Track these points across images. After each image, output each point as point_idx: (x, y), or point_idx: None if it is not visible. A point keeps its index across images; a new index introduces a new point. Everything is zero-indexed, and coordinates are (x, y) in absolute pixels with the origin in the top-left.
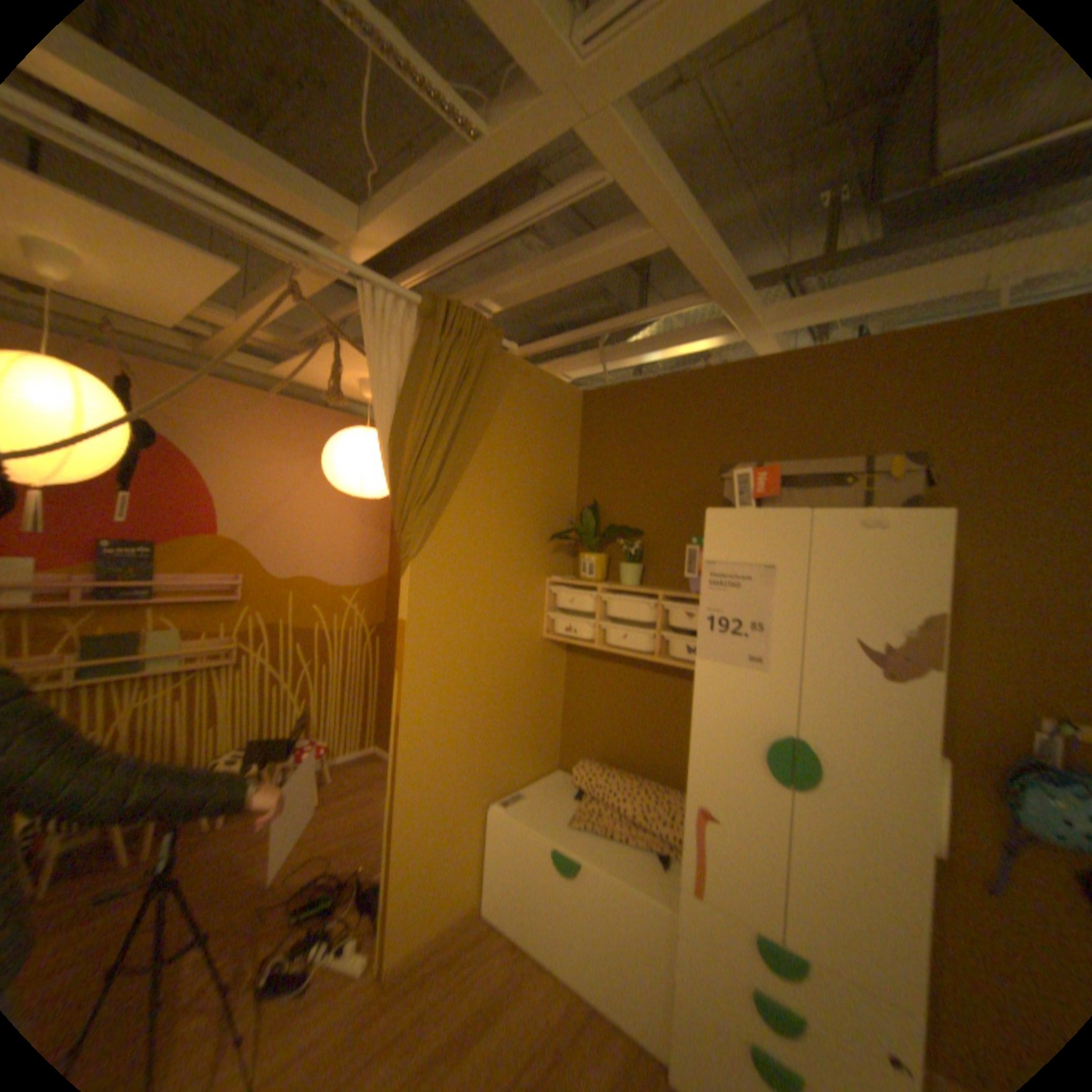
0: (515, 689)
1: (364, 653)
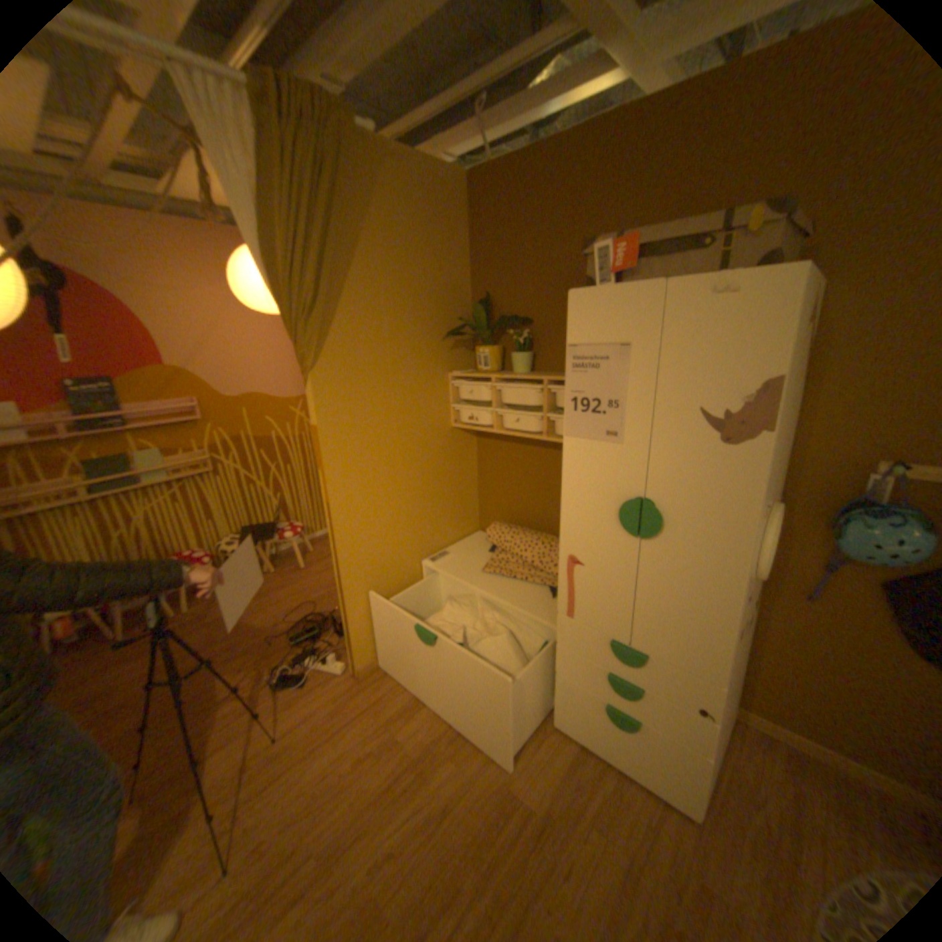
0: (430, 473)
1: None
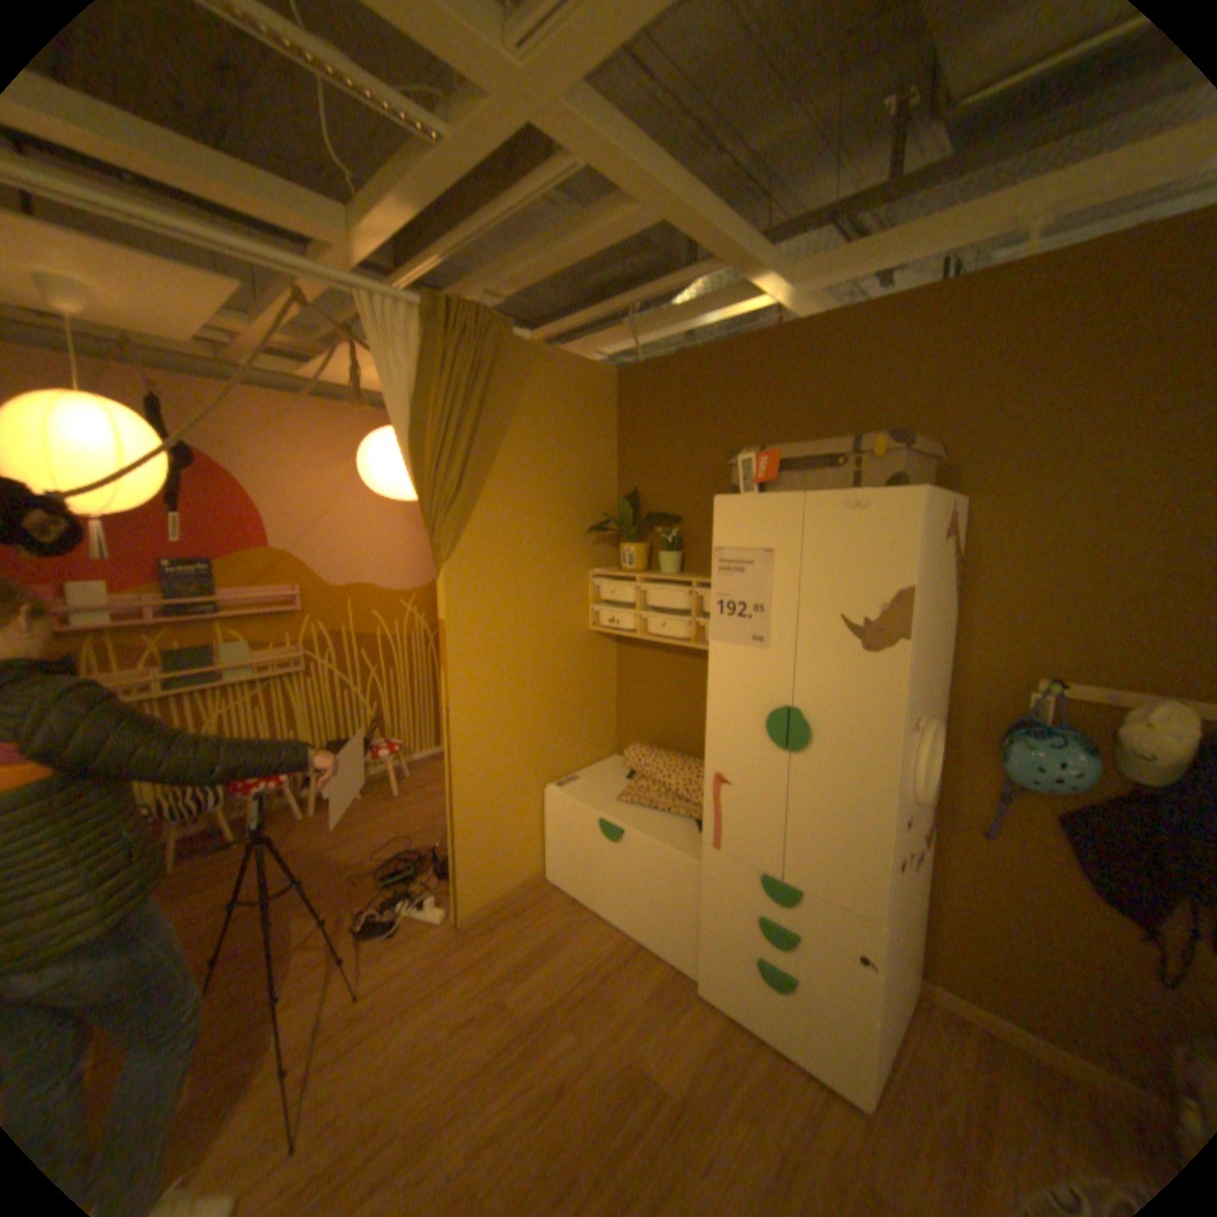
0: (563, 681)
1: (428, 656)
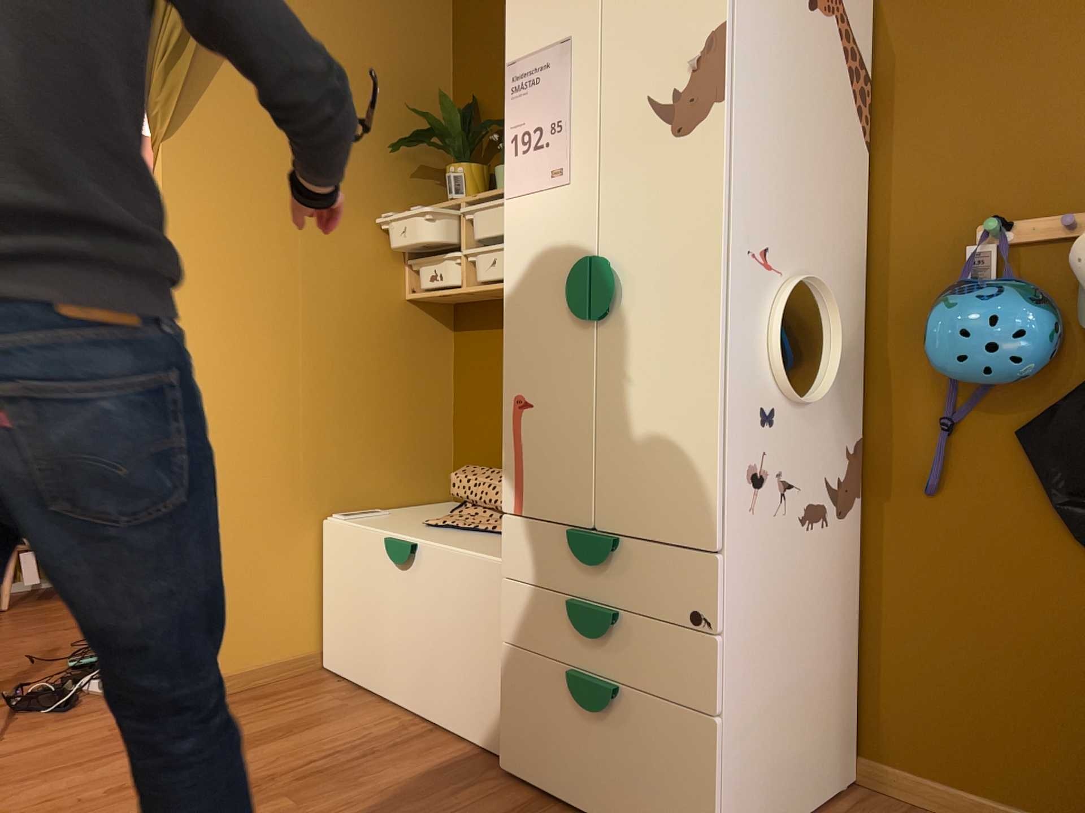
0: (358, 363)
1: None
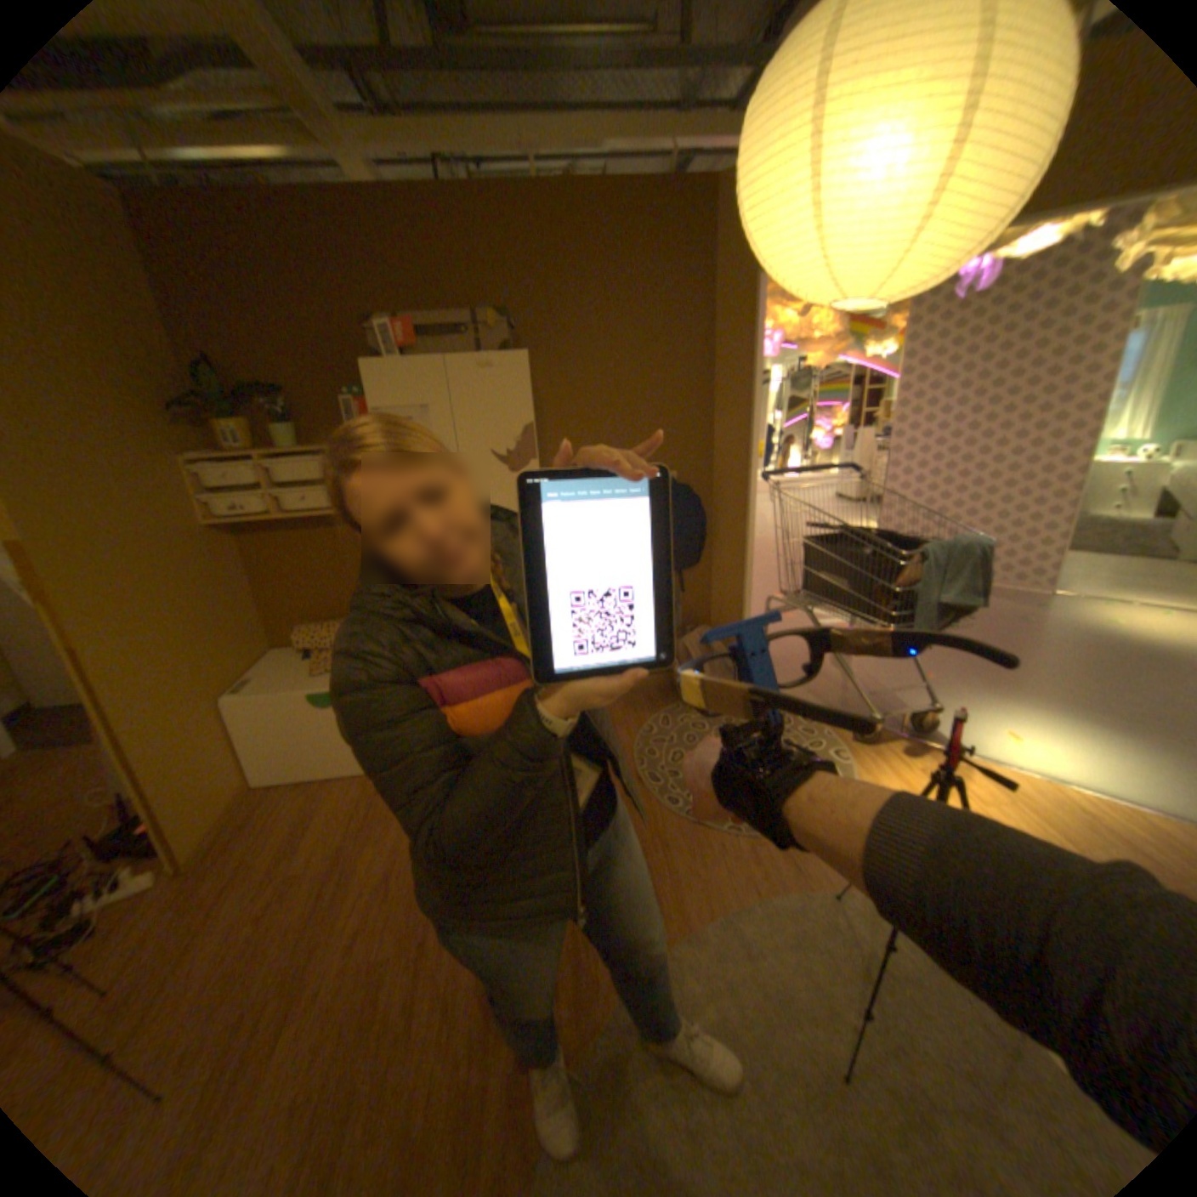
0: (192, 588)
1: None
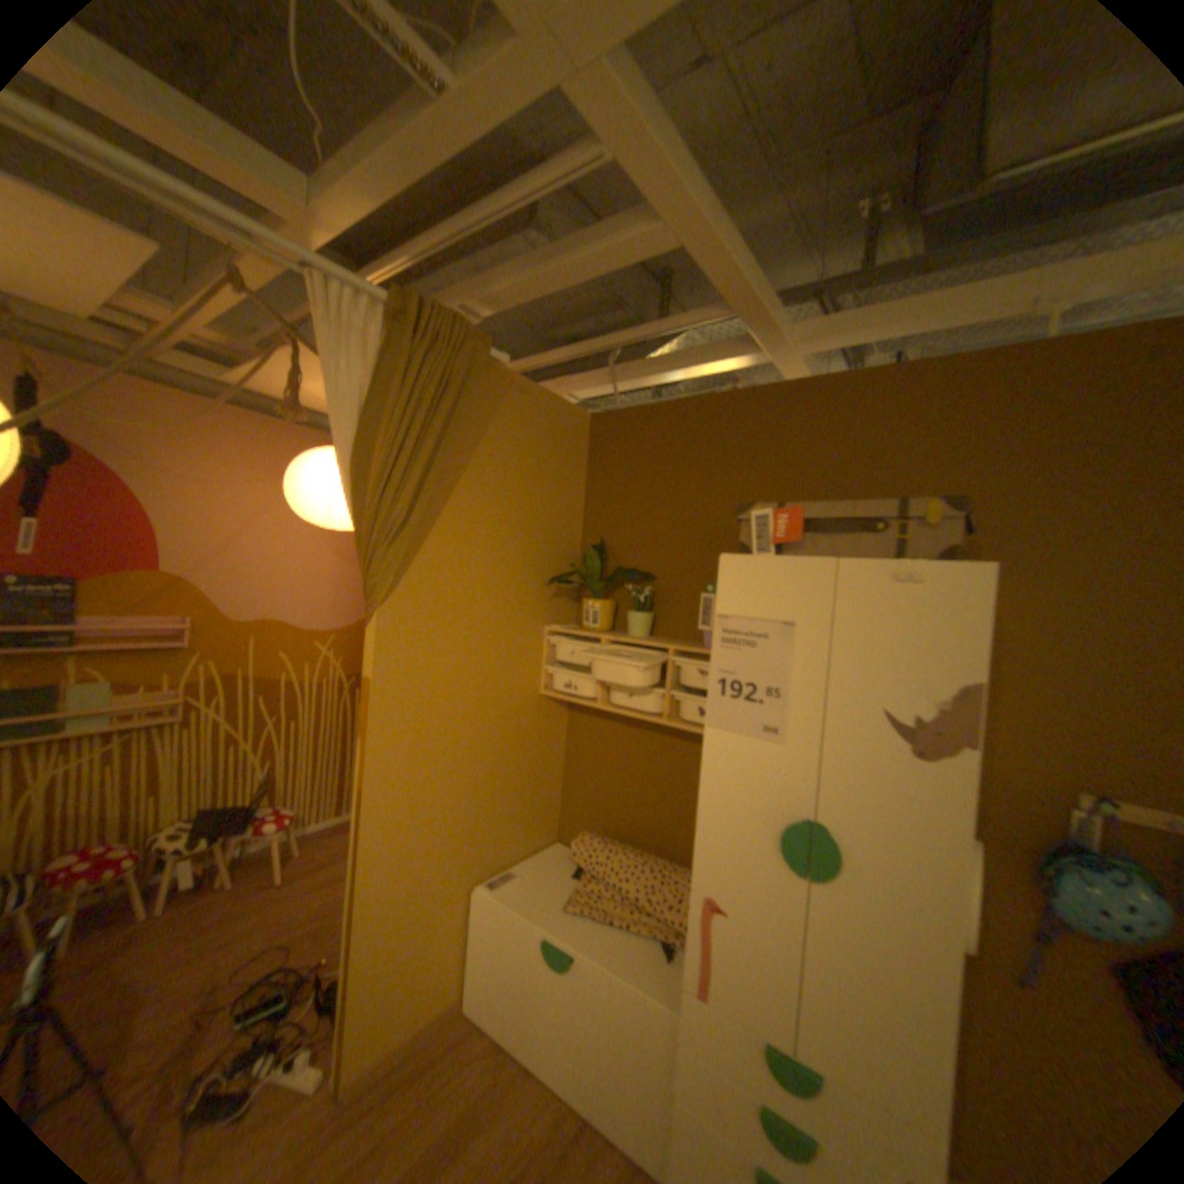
0: (505, 755)
1: (341, 708)
